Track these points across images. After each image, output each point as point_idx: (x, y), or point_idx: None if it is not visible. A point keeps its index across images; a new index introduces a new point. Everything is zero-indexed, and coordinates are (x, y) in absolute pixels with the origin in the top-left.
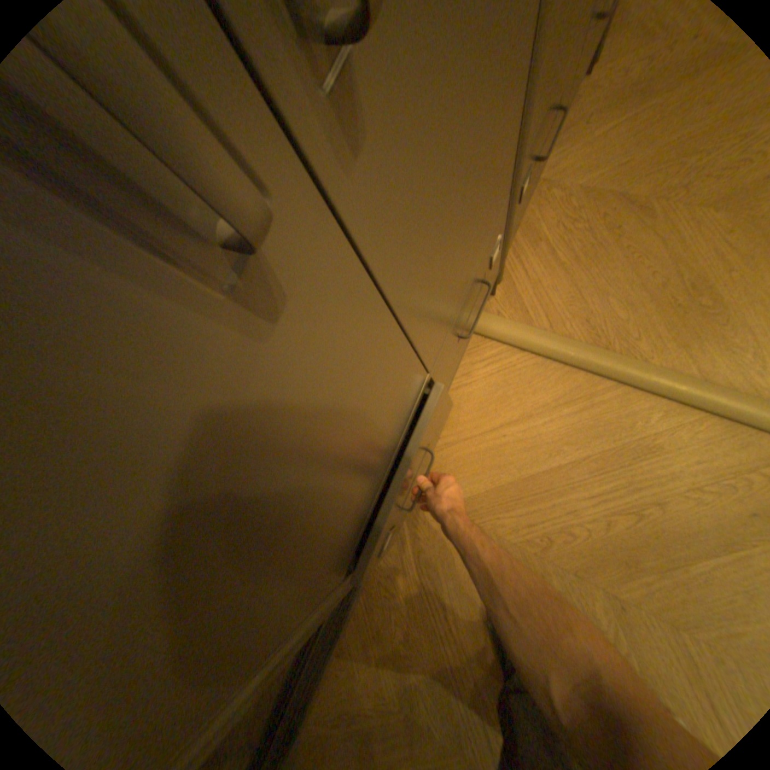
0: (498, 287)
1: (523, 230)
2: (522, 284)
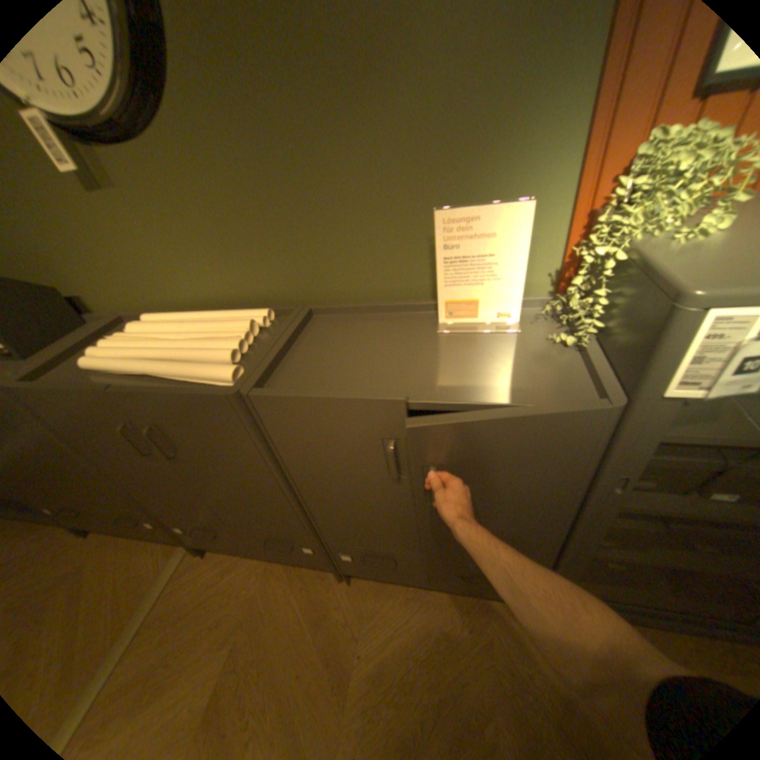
0: (197, 558)
1: (232, 565)
2: (197, 573)
